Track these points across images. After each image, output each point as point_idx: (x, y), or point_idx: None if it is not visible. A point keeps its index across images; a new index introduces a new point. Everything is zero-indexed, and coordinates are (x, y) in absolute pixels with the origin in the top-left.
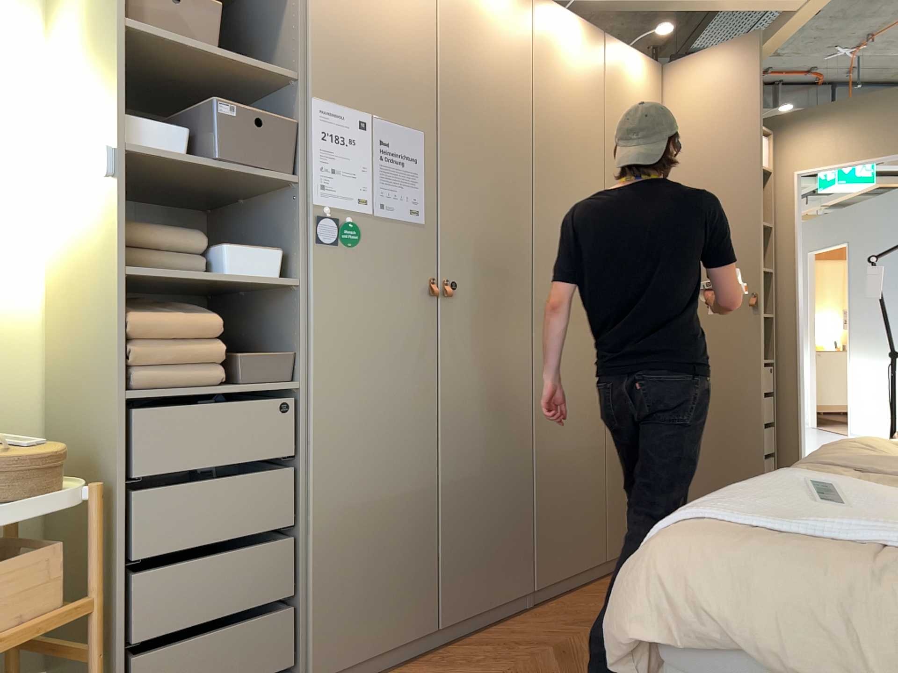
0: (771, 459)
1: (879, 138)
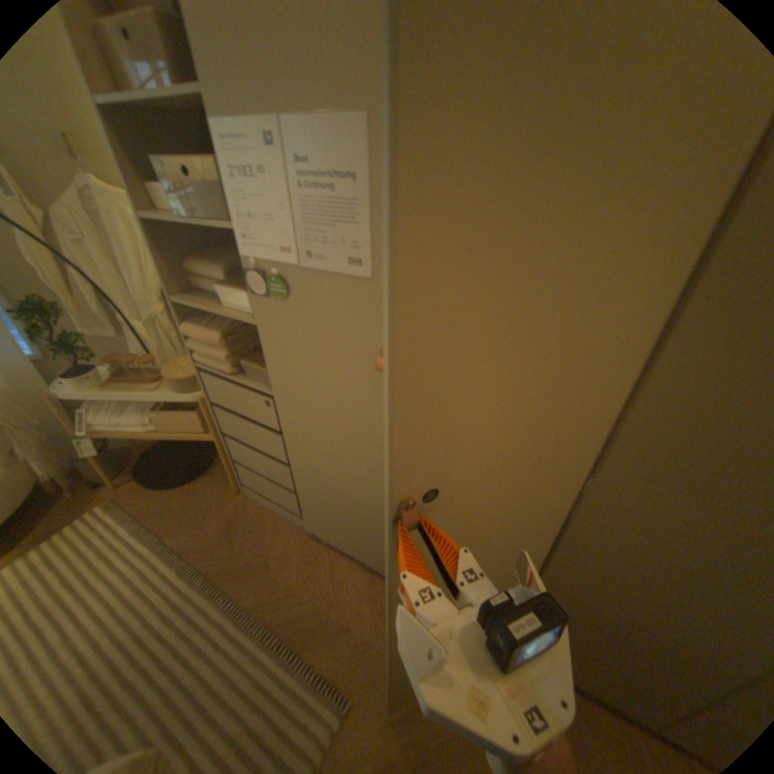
0: None
1: None
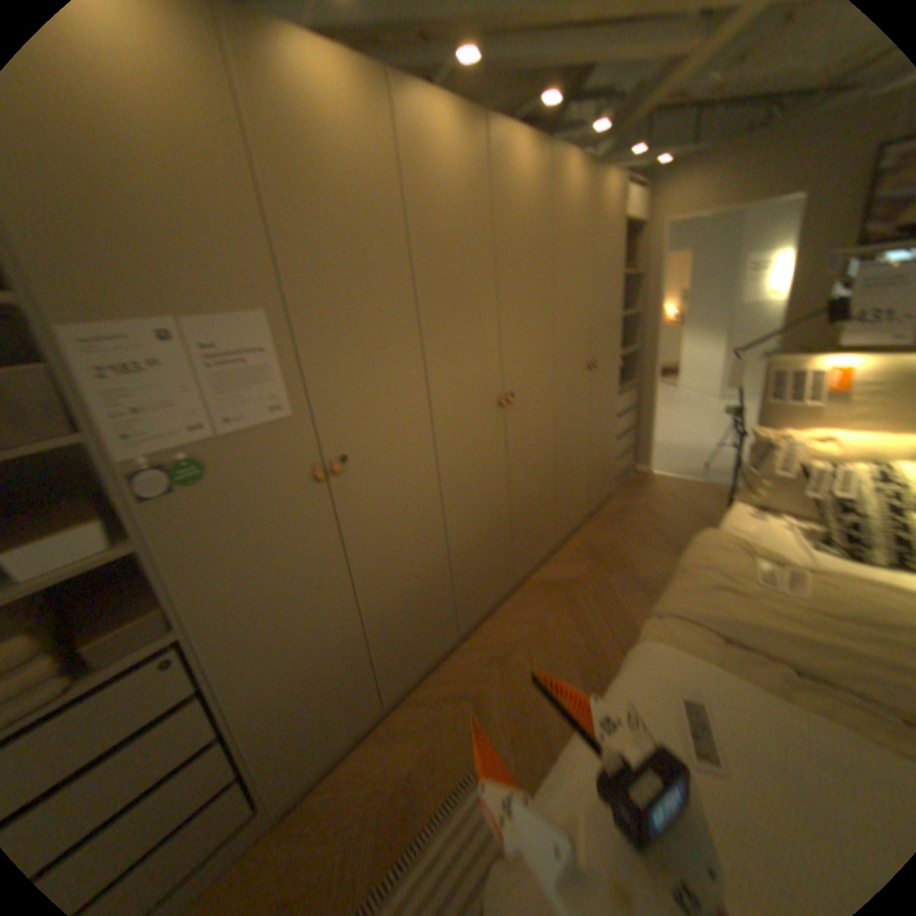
0: (630, 454)
1: (741, 186)
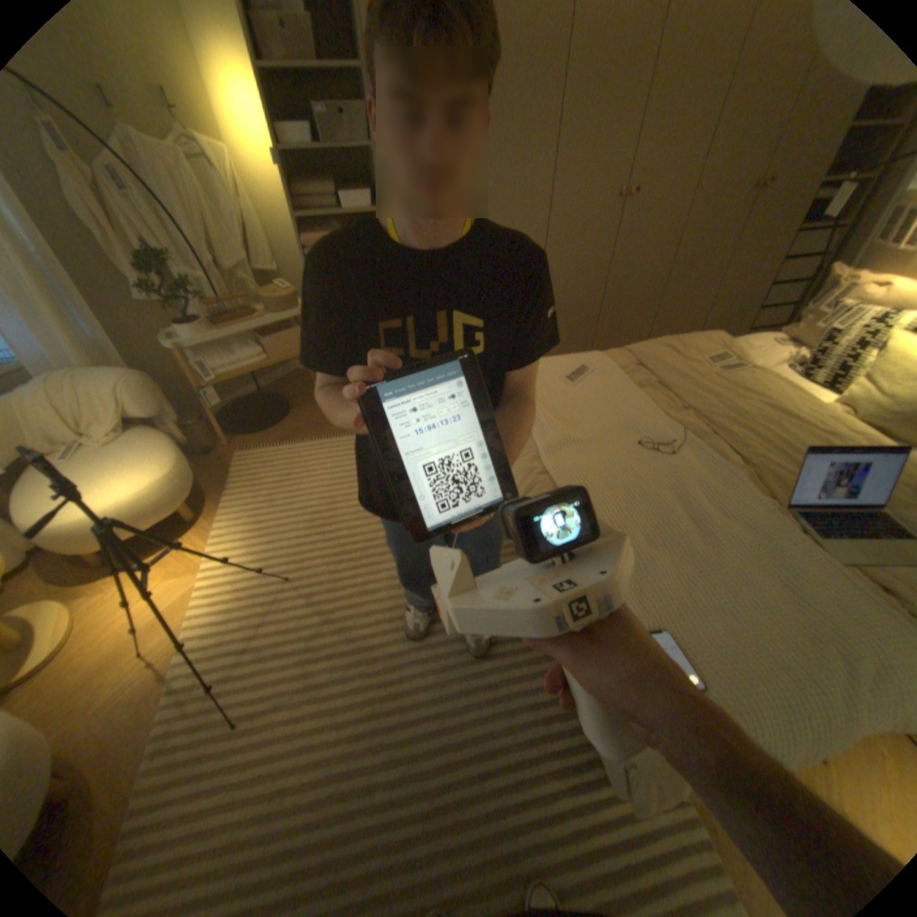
0: (791, 308)
1: None
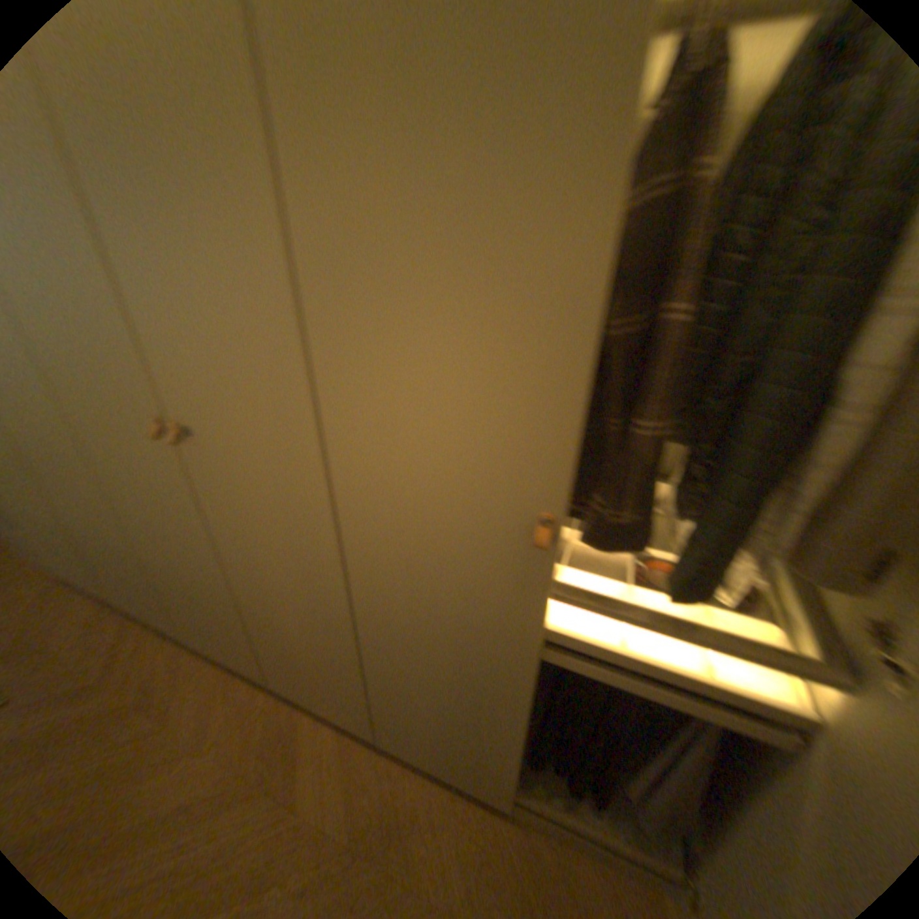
0: None
1: None
